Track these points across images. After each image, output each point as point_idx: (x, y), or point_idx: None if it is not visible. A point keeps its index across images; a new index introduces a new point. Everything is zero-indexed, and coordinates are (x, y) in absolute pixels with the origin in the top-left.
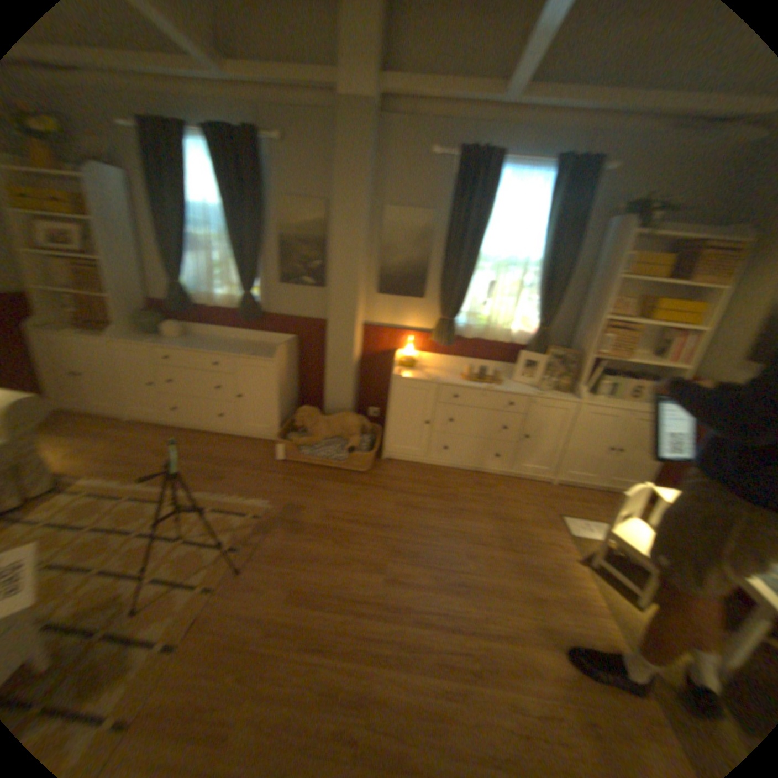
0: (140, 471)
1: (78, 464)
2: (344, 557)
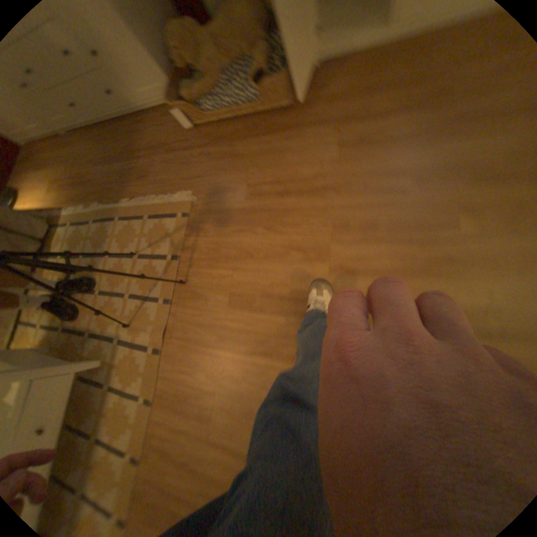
0: (87, 187)
1: (51, 194)
2: (276, 243)
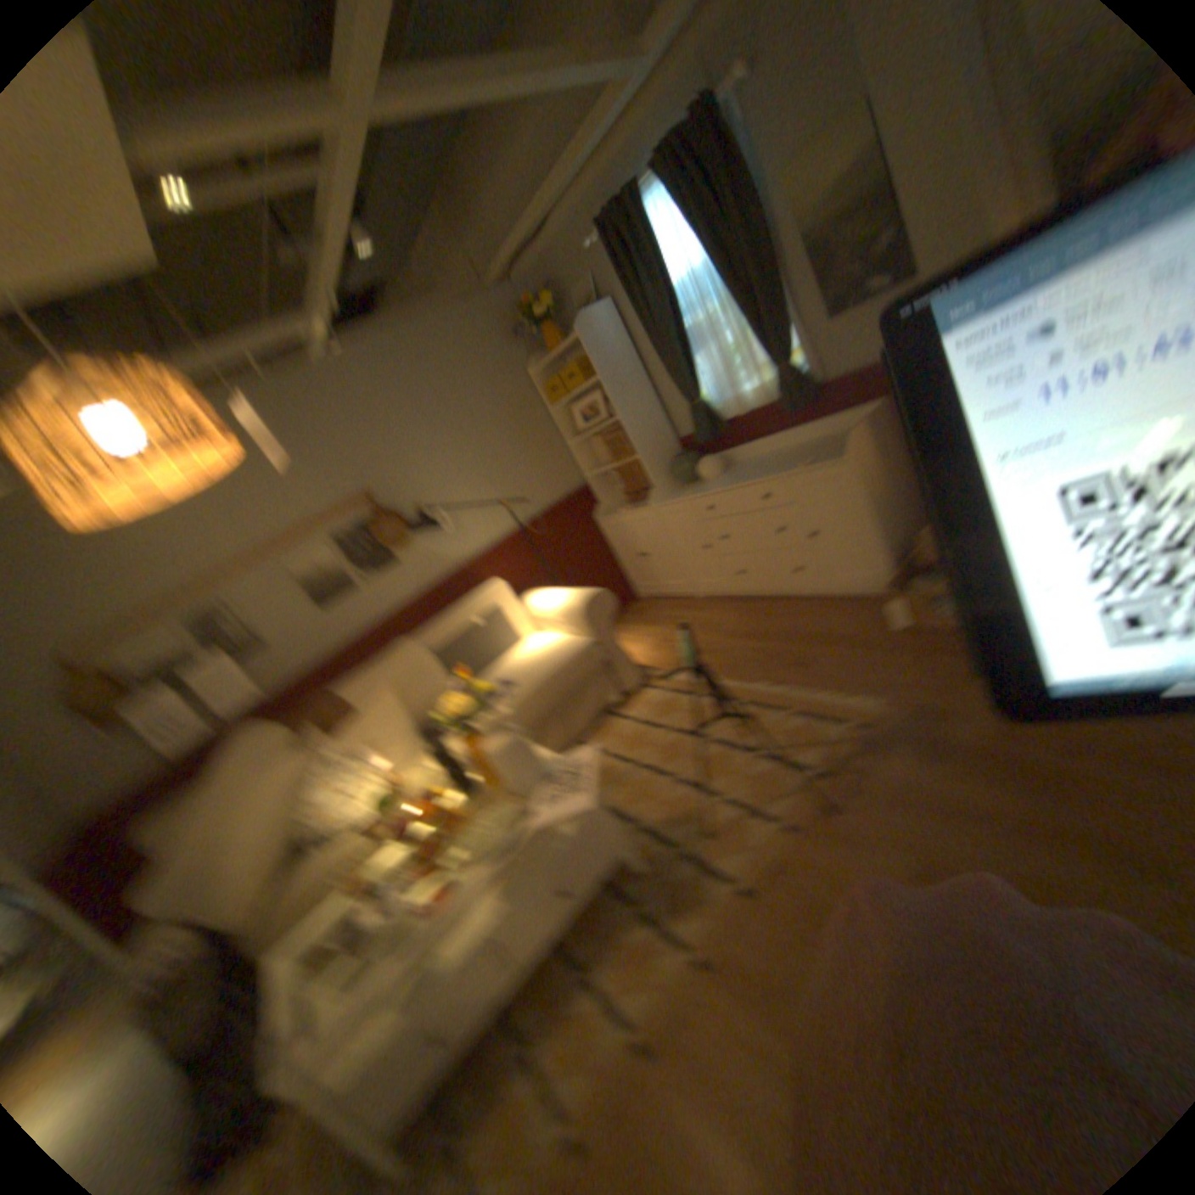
0: (708, 658)
1: (655, 653)
2: (1042, 821)
